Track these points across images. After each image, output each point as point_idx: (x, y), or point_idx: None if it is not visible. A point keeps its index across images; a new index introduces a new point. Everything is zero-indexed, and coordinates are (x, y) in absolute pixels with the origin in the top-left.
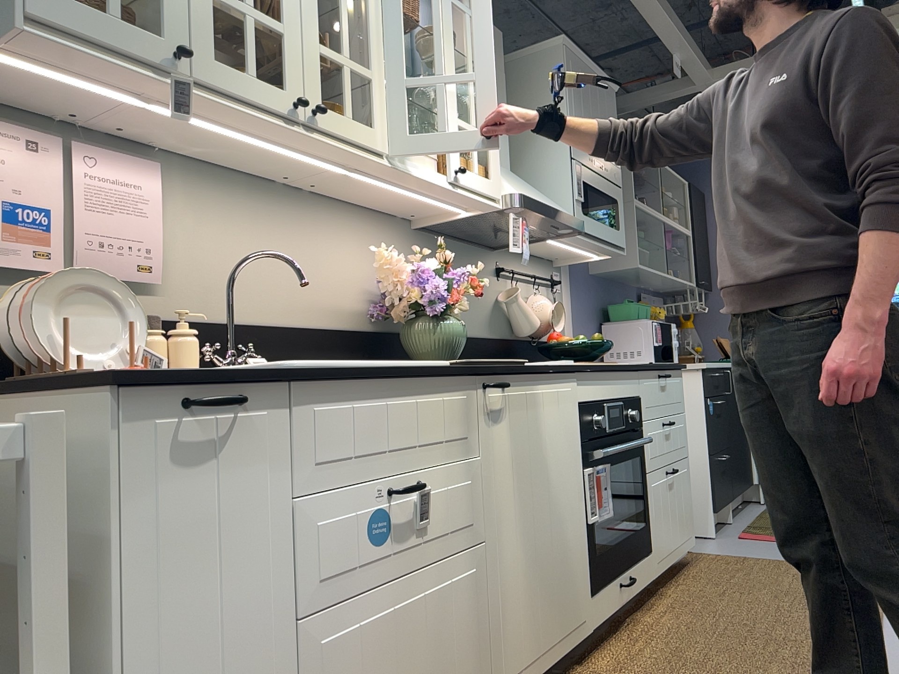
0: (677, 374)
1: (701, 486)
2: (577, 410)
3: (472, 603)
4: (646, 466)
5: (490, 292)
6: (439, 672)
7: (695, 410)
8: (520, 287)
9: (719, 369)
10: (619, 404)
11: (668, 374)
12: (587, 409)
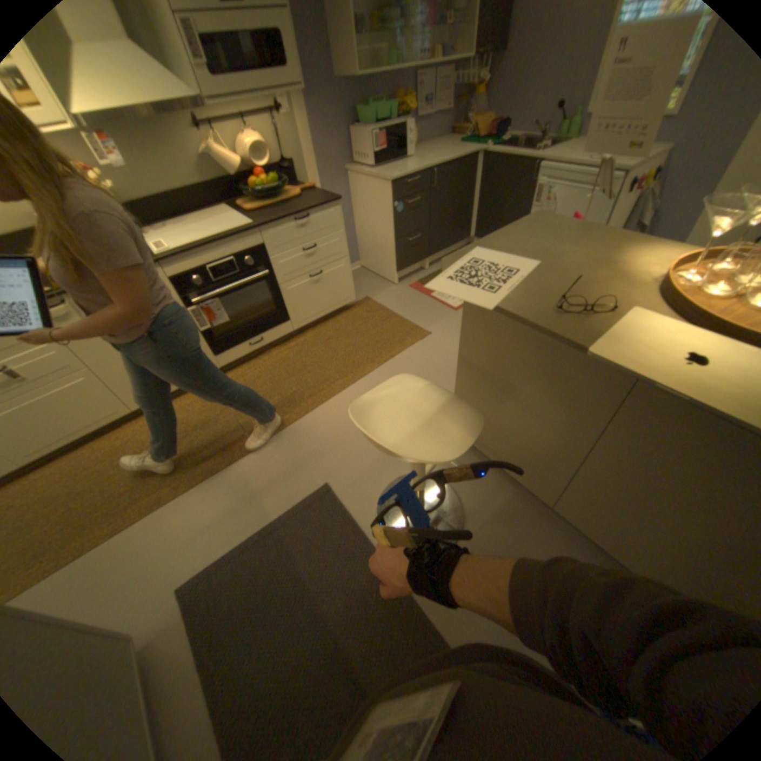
0: (326, 208)
1: (391, 257)
2: (170, 281)
3: (88, 389)
4: (277, 281)
5: (188, 146)
6: (74, 412)
7: (388, 210)
8: (227, 128)
9: (421, 172)
10: (228, 260)
11: (309, 214)
12: (182, 277)
